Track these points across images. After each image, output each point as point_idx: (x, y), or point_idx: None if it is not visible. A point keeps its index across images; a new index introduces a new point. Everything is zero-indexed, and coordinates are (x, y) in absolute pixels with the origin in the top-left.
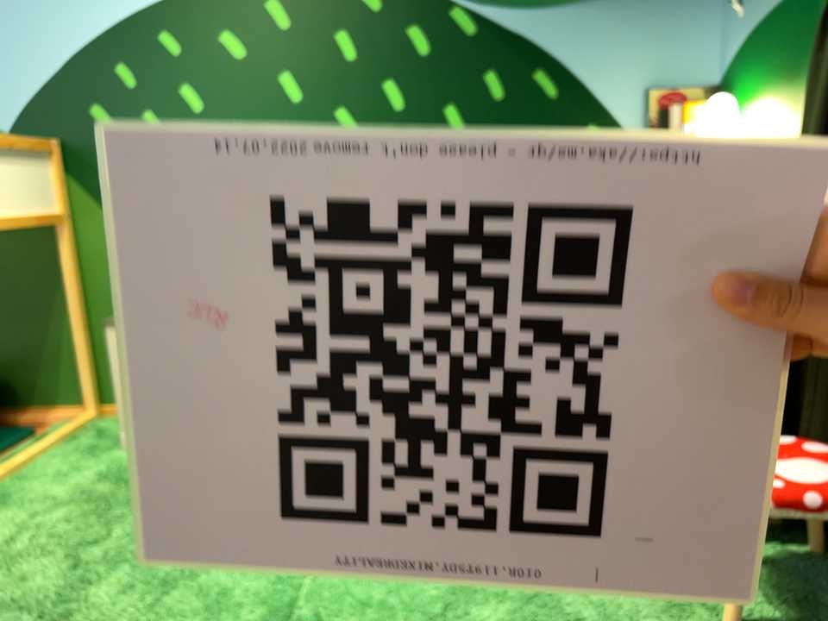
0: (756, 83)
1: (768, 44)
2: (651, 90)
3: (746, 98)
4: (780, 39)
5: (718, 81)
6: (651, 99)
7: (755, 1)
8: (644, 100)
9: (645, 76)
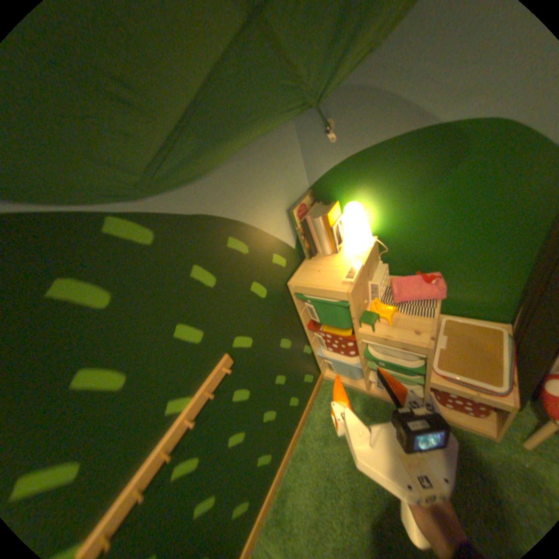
0: (366, 189)
1: (381, 165)
2: (293, 211)
3: (353, 198)
4: (399, 162)
5: (310, 186)
6: (293, 216)
7: (353, 132)
8: (289, 218)
9: (284, 202)
